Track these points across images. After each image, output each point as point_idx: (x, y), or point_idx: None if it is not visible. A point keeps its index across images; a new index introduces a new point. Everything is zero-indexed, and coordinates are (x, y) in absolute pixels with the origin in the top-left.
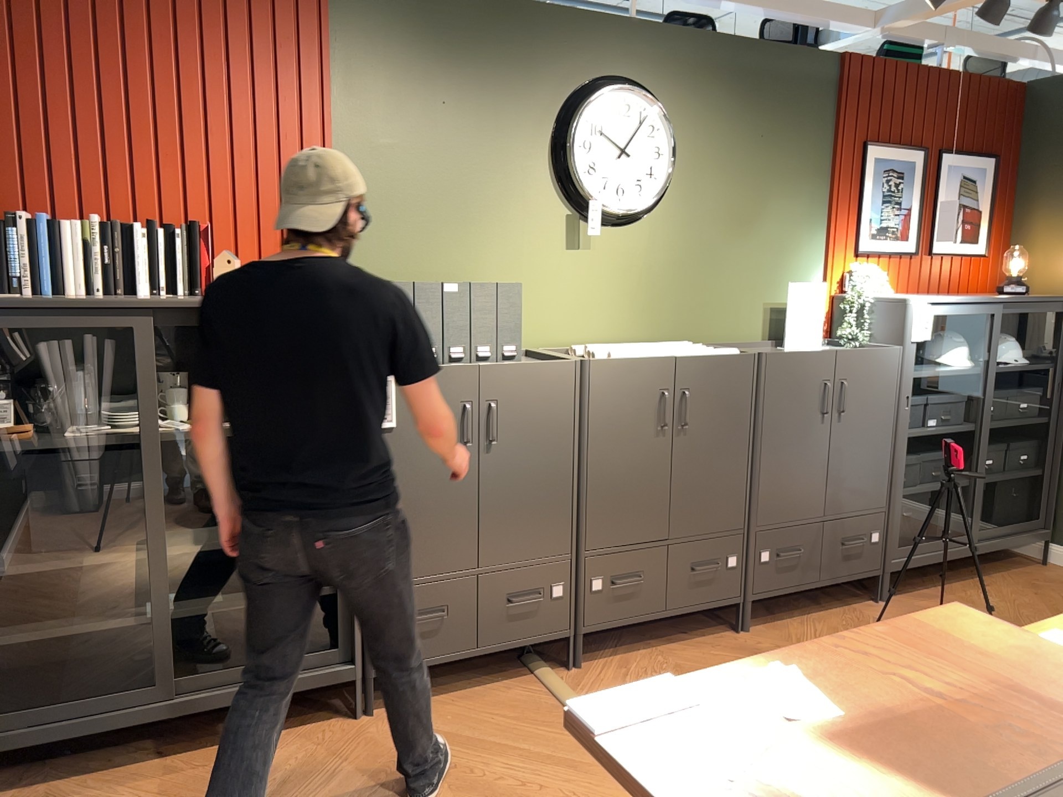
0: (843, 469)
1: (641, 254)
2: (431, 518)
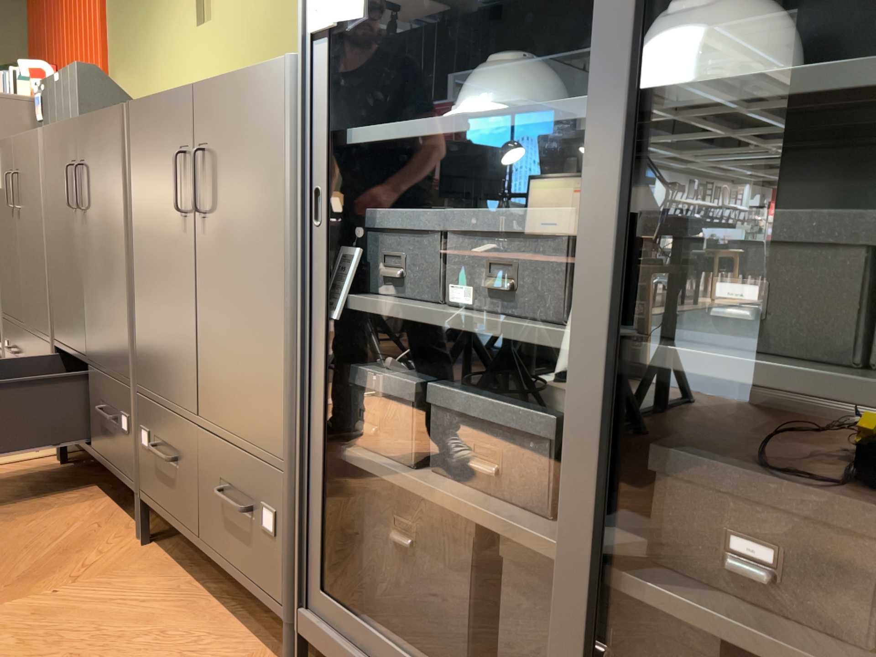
0: (213, 333)
1: (244, 13)
2: (11, 269)
